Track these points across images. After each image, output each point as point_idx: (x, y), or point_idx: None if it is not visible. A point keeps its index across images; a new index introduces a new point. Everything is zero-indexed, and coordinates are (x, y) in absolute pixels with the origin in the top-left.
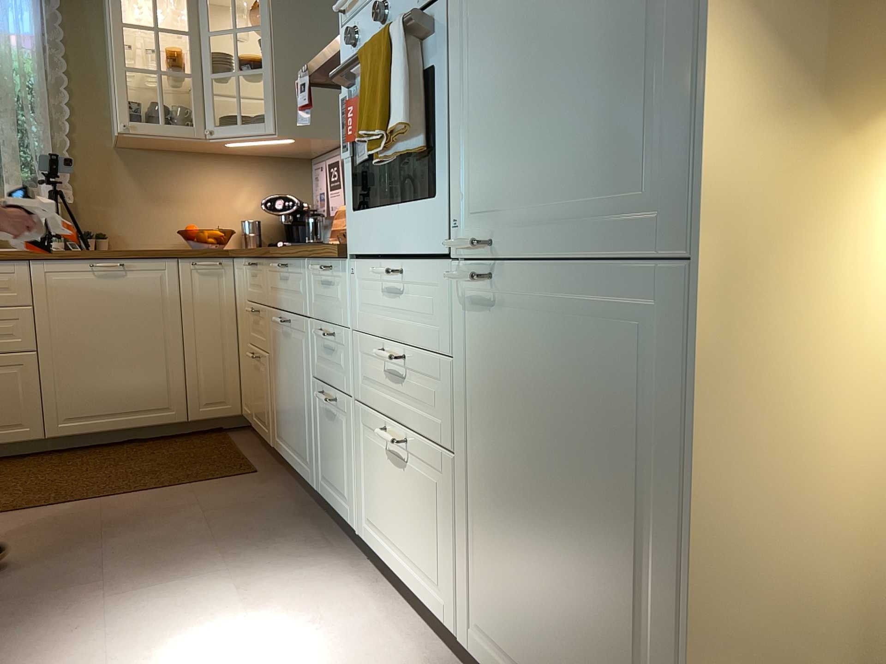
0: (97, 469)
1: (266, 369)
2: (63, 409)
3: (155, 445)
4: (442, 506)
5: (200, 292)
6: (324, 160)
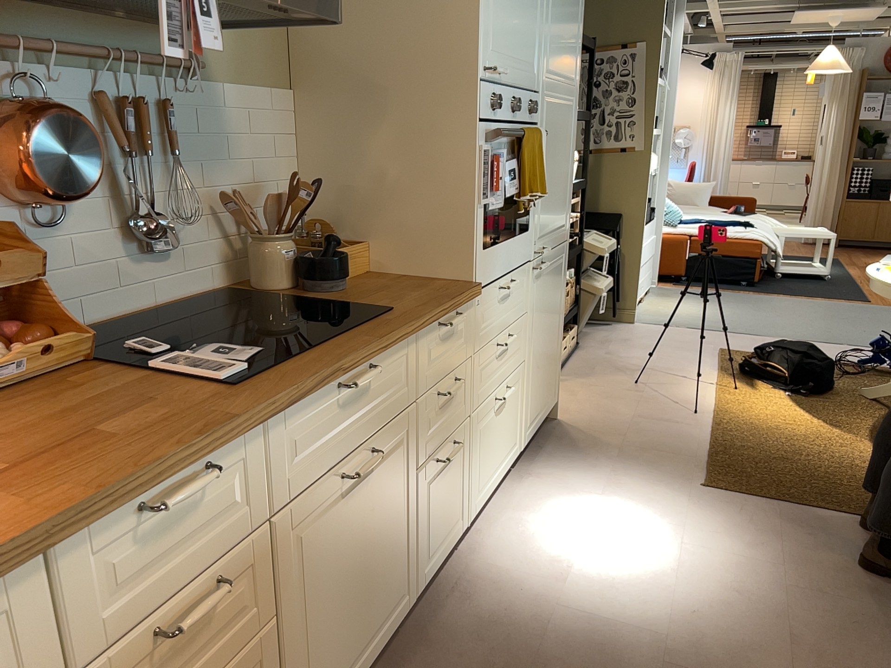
0: None
1: None
2: None
3: None
4: (518, 395)
5: None
6: None
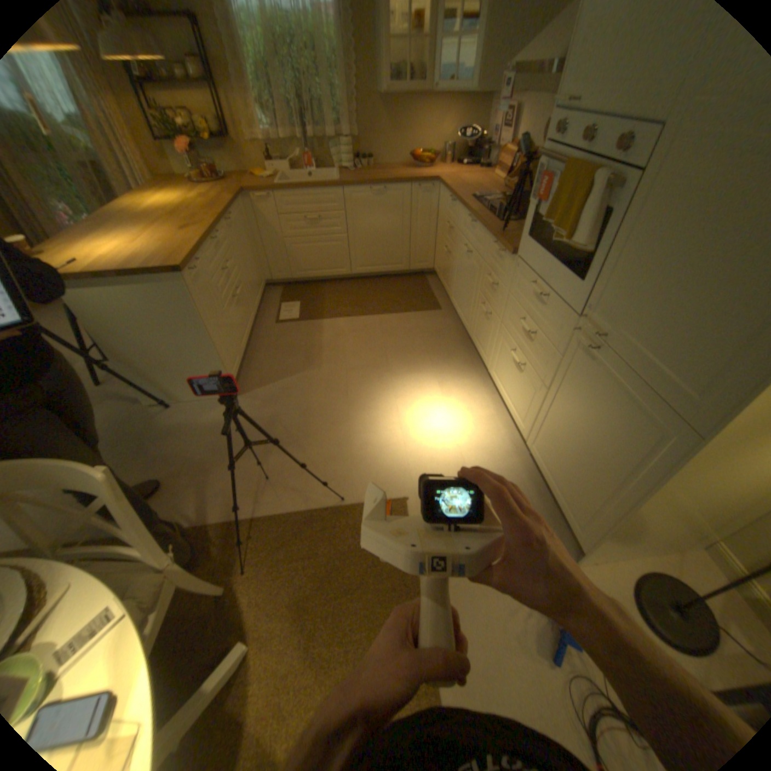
0: (372, 295)
1: (451, 262)
2: (357, 262)
3: (393, 281)
4: (531, 397)
5: (420, 204)
6: (503, 98)
